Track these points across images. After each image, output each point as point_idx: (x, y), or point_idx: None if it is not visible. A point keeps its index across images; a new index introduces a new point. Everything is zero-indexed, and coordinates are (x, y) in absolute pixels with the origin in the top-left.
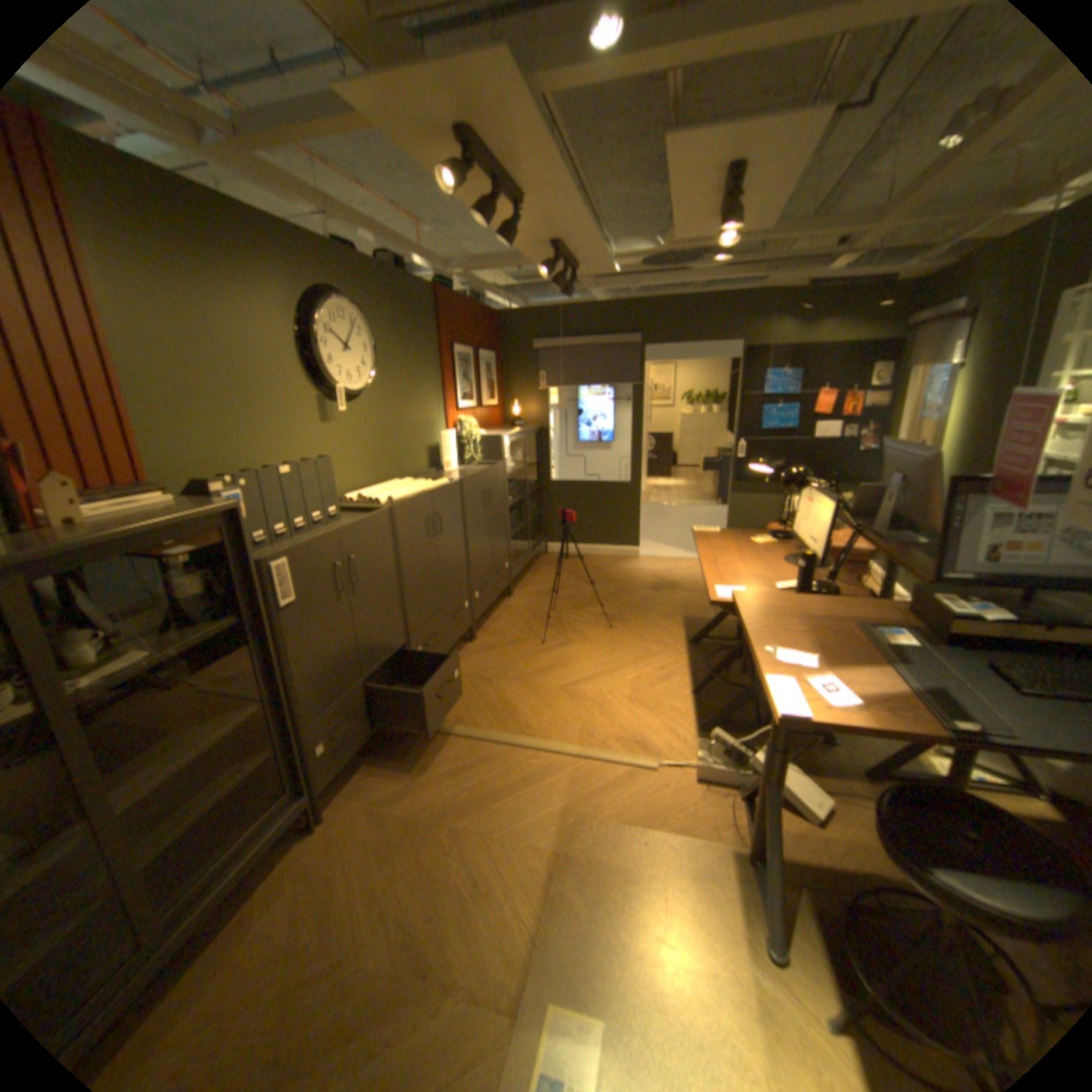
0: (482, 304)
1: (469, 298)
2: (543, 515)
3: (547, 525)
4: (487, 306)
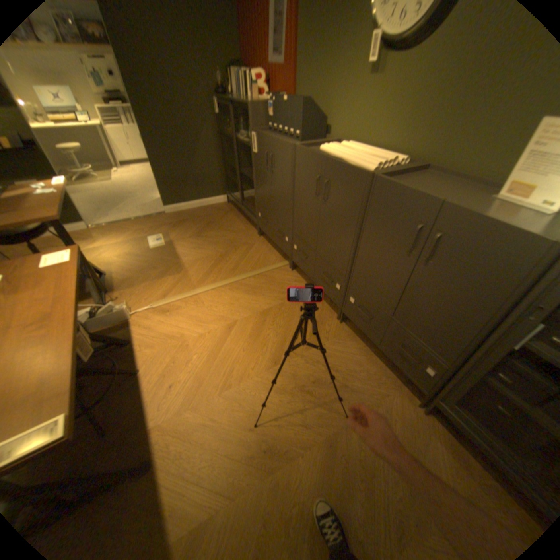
0: None
1: None
2: None
3: None
4: None
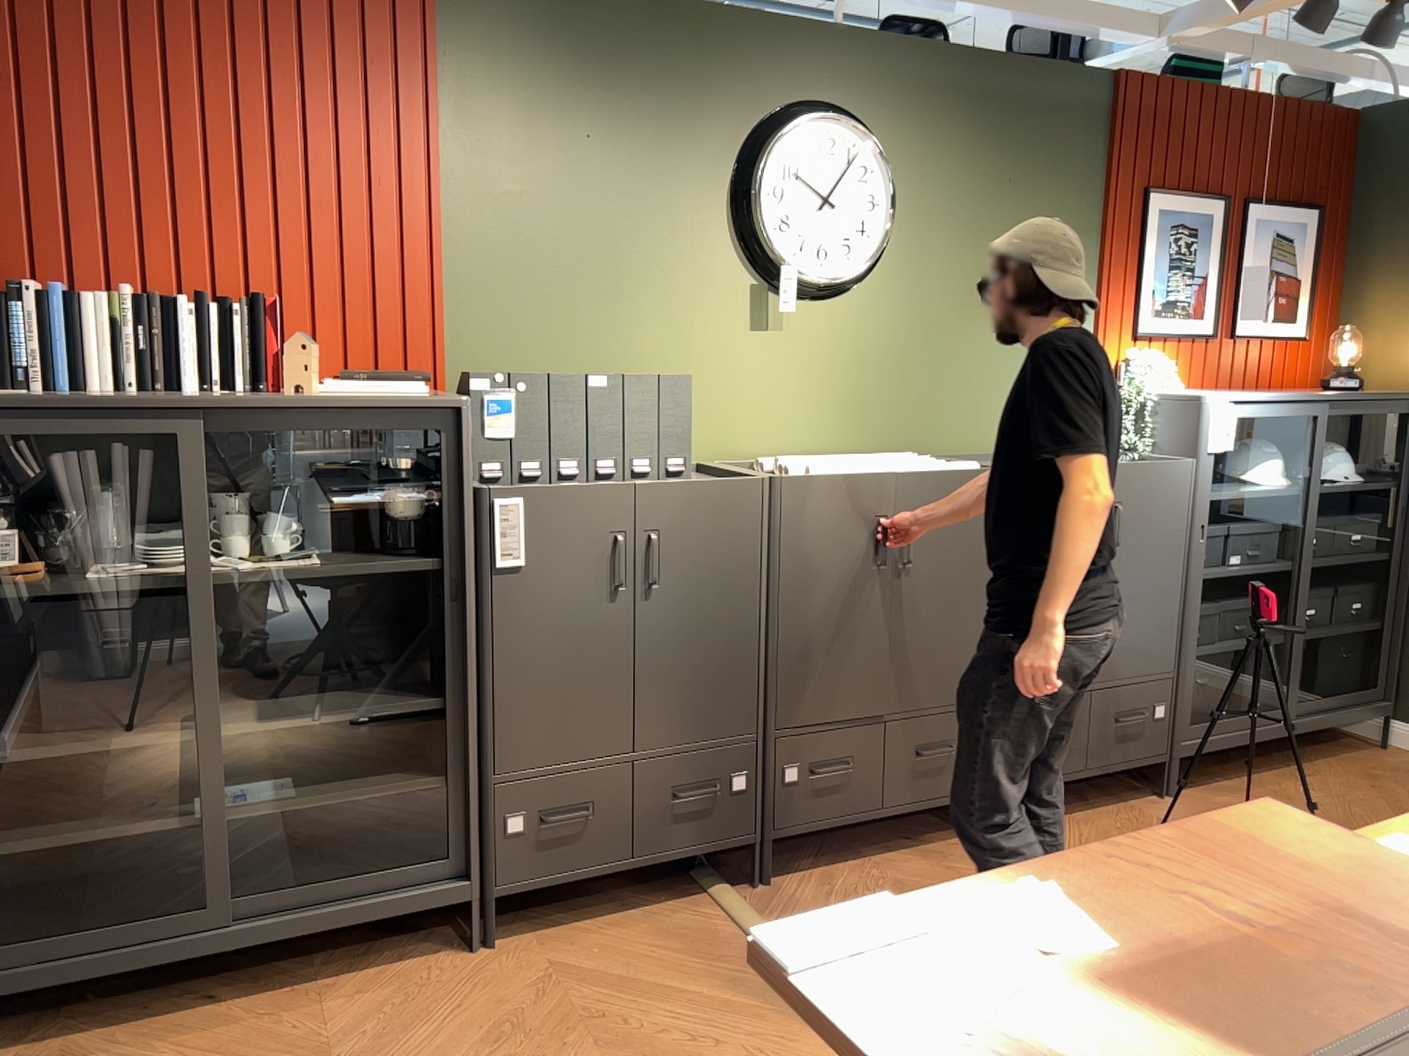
0: (1285, 101)
1: (1231, 92)
2: (1386, 635)
3: (1403, 669)
4: (1307, 105)
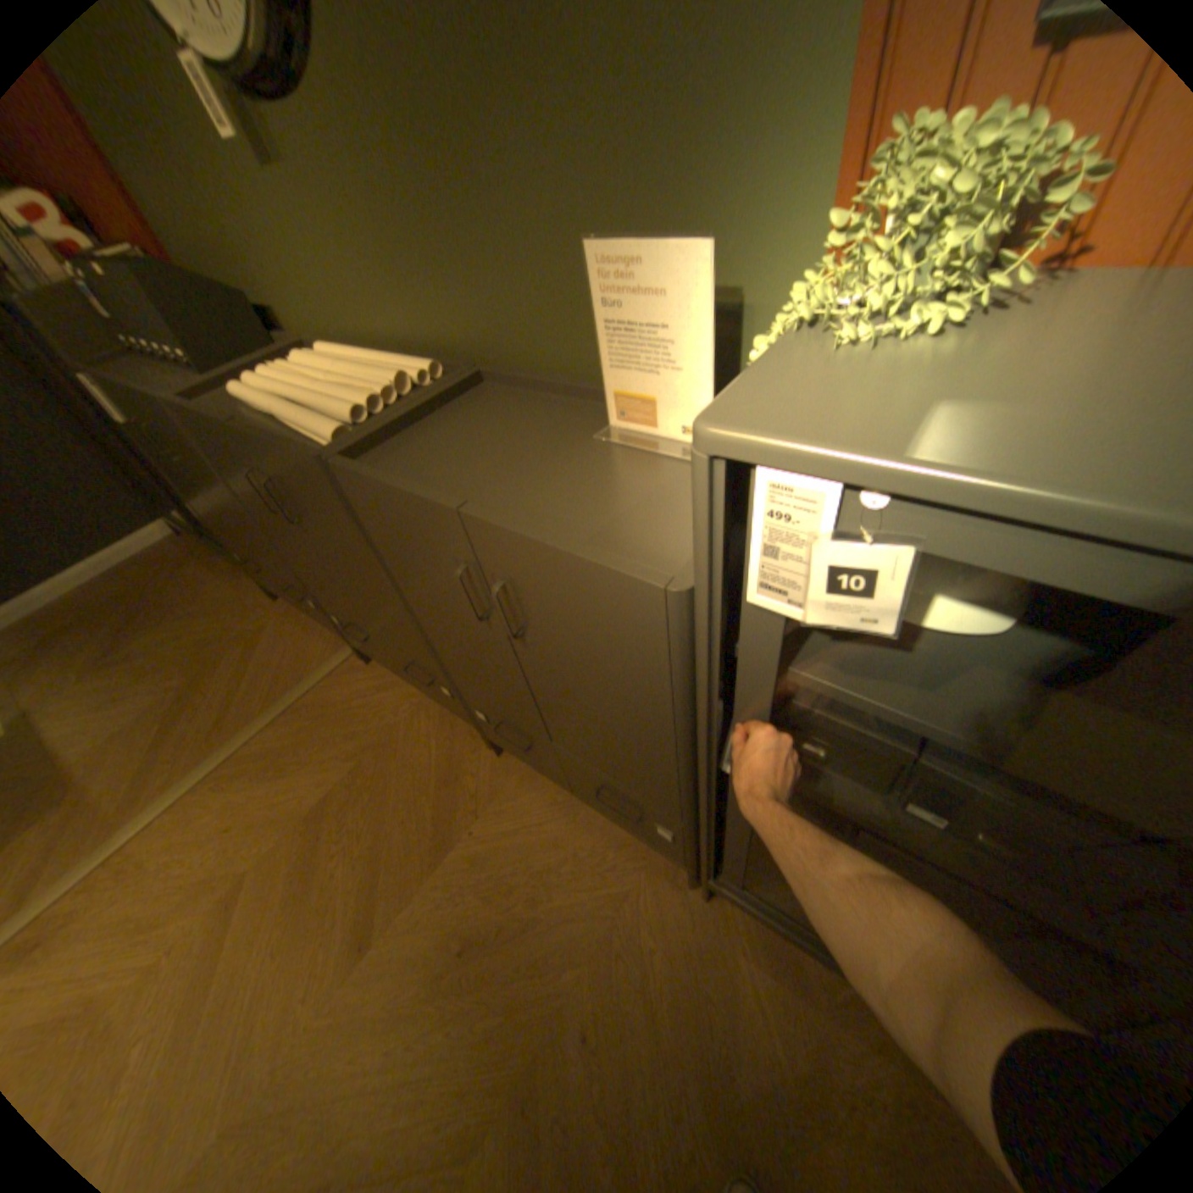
0: None
1: None
2: None
3: None
4: None
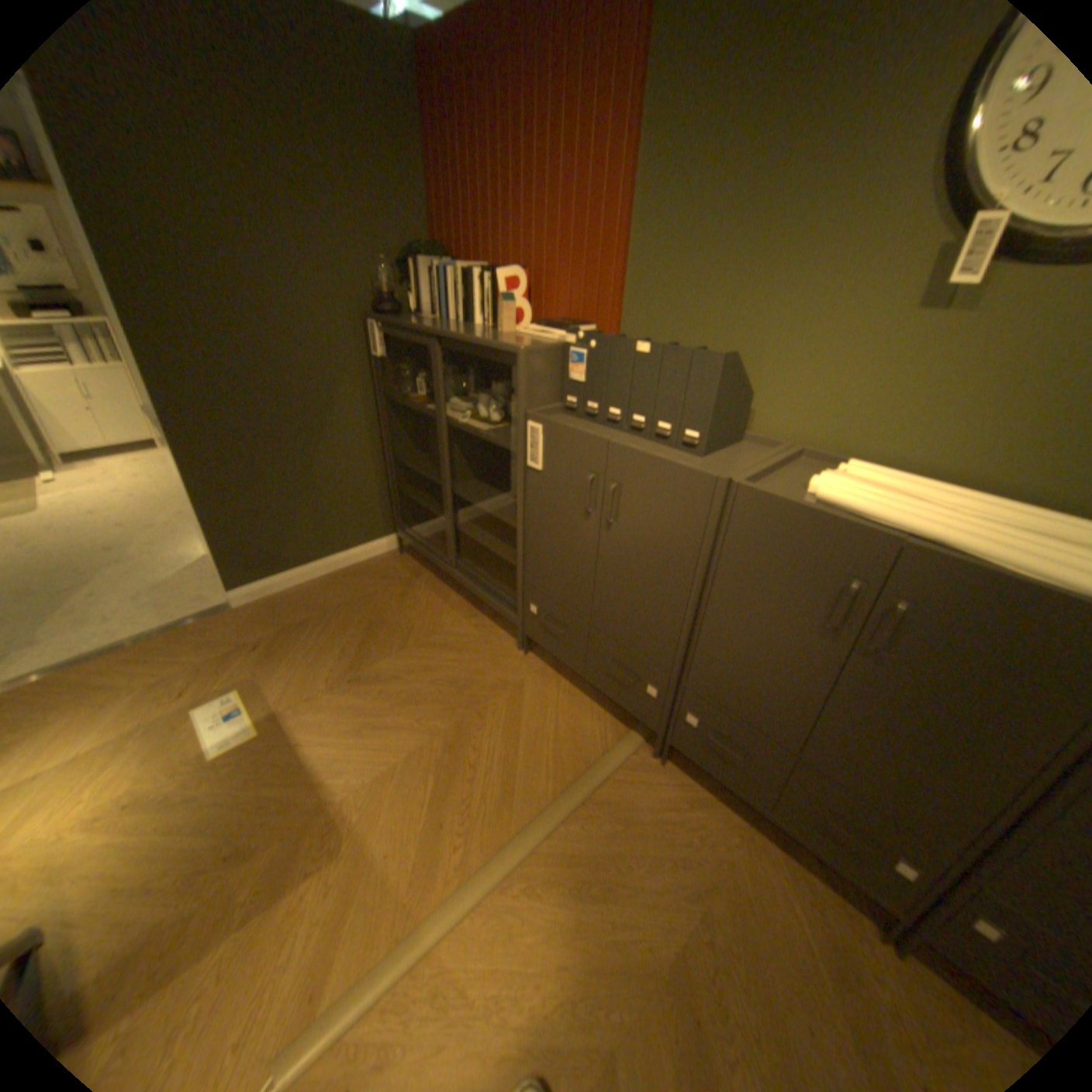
0: None
1: None
2: None
3: None
4: None
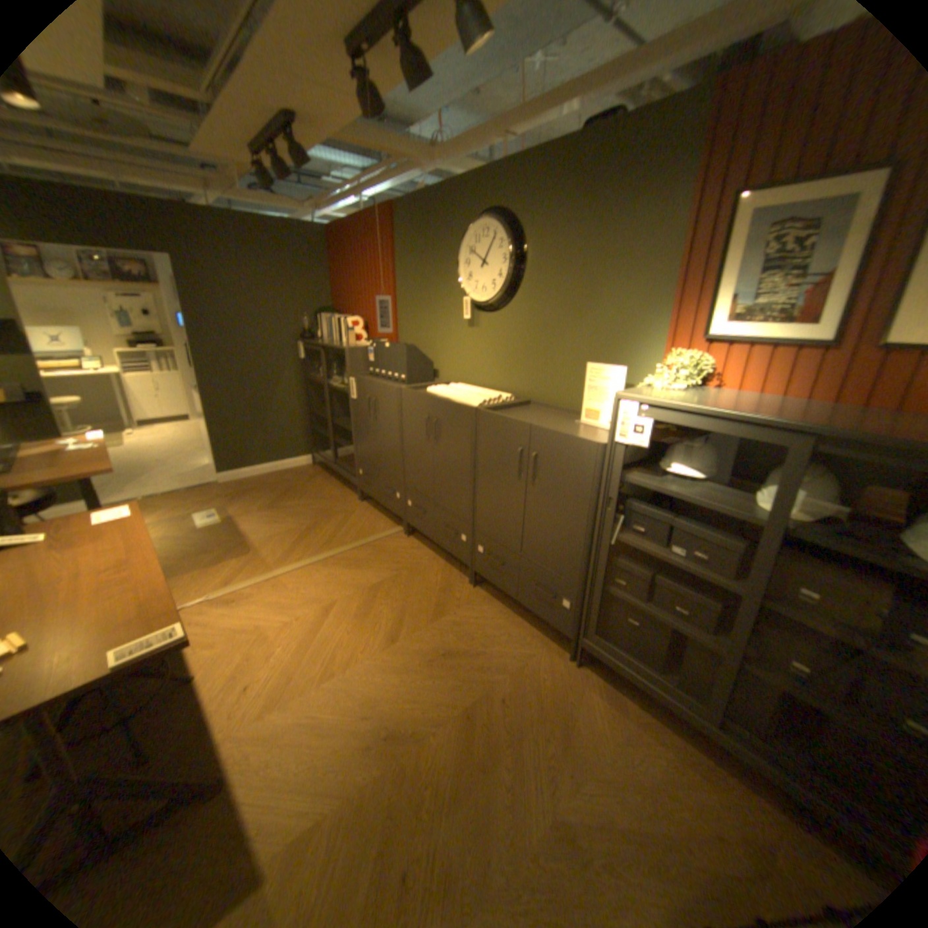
0: None
1: None
2: None
3: None
4: None
